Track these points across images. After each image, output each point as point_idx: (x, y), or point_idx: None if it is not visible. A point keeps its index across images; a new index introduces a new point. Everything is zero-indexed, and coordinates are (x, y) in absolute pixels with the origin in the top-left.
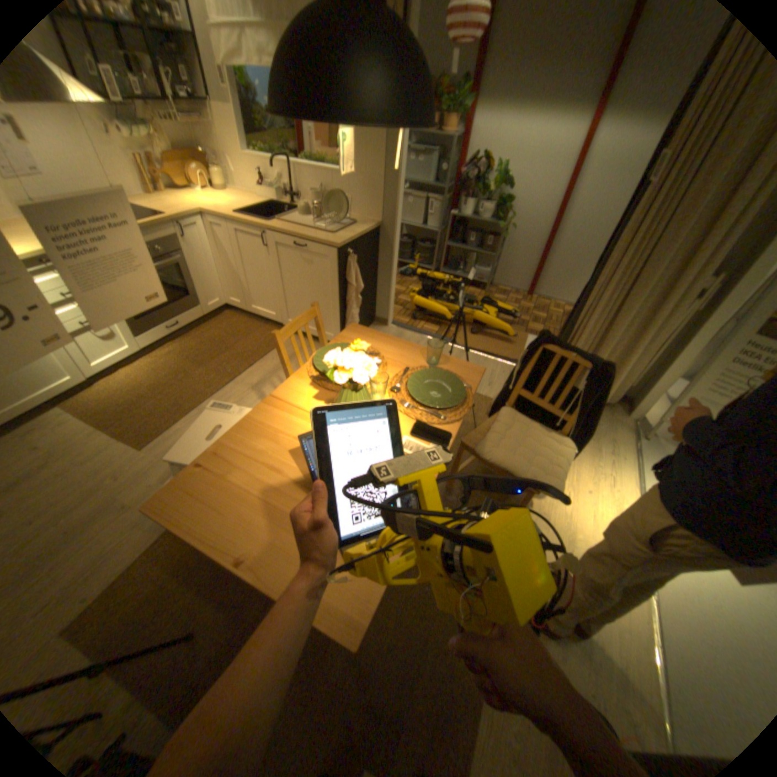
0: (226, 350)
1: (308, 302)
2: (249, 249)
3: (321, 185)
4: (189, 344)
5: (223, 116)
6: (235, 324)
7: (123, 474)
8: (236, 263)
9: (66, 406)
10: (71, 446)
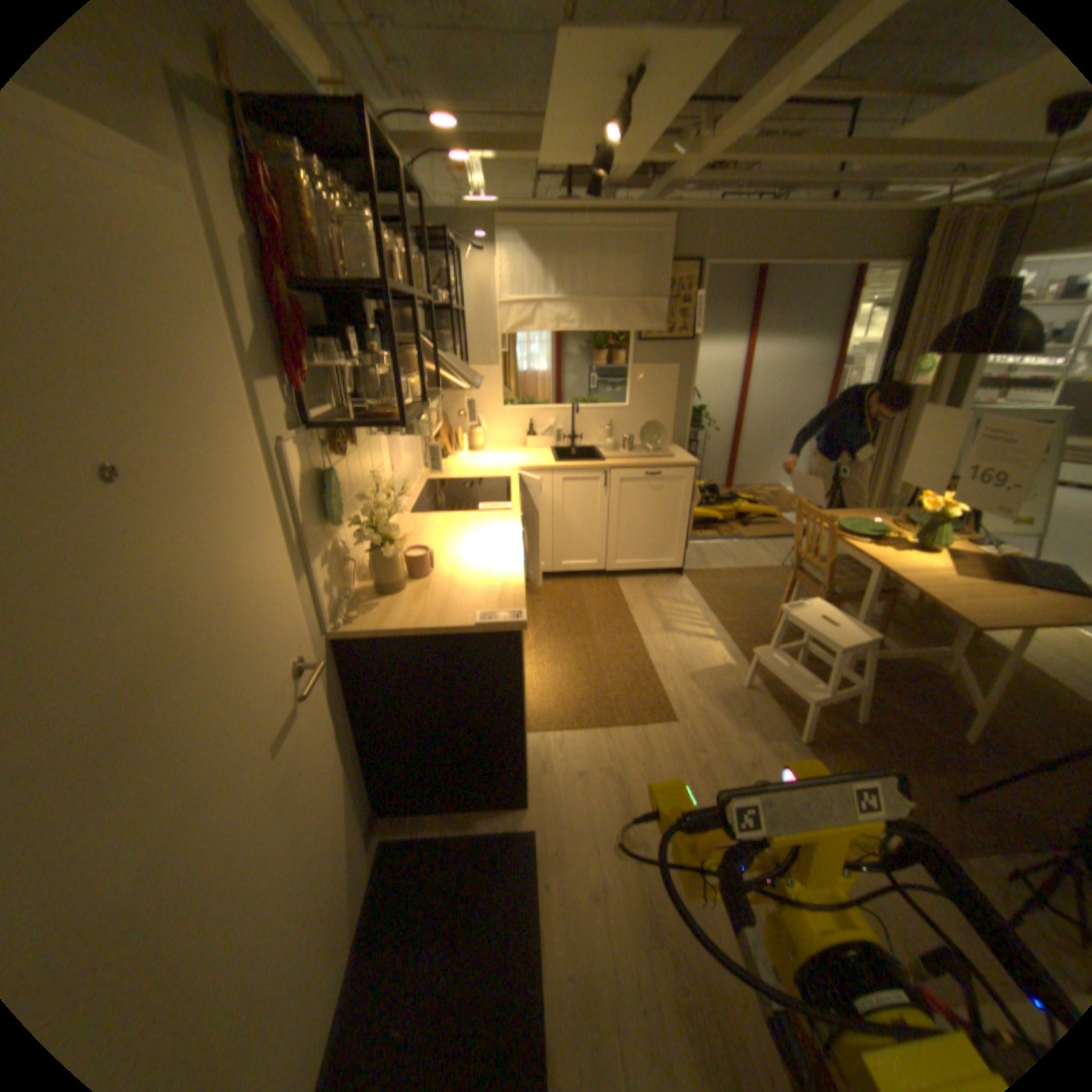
0: (585, 613)
1: (647, 533)
2: (576, 496)
3: (605, 423)
4: (542, 623)
5: (484, 378)
6: (549, 590)
7: (705, 743)
8: (552, 517)
9: (532, 729)
10: (615, 752)
